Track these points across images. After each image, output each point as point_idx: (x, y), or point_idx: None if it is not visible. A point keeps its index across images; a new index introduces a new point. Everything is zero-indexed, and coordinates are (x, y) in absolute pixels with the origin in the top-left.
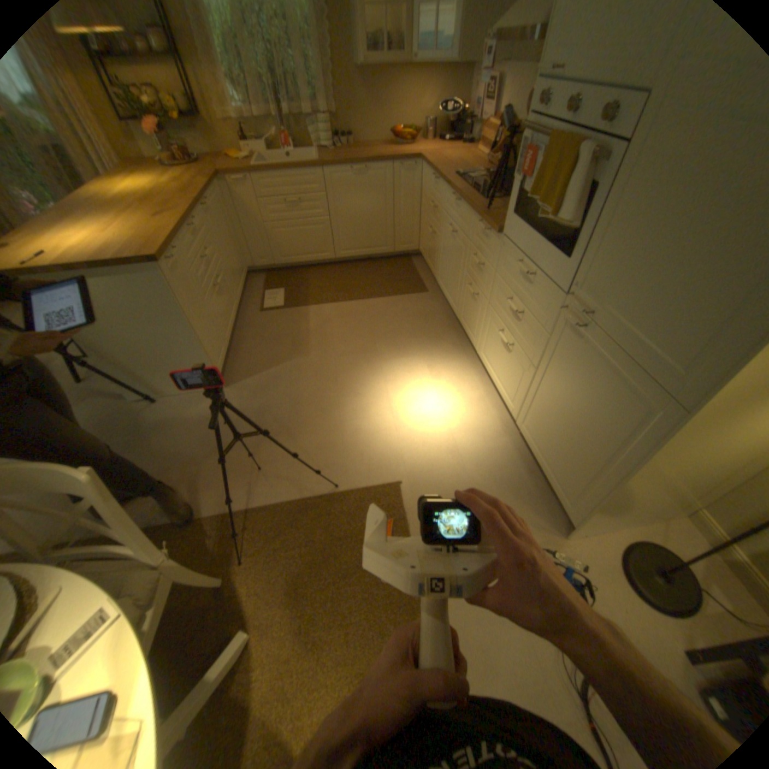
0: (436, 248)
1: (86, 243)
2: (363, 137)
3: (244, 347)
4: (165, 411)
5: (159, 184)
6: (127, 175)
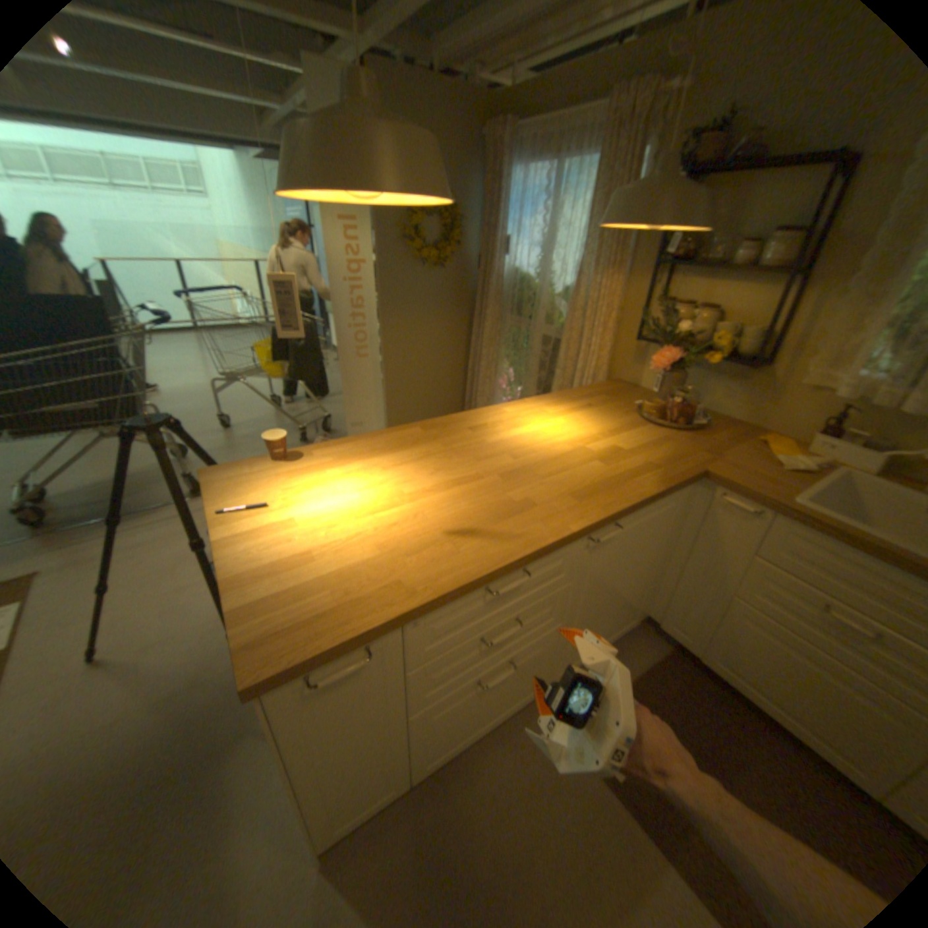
0: None
1: (309, 529)
2: None
3: (457, 803)
4: (247, 786)
5: (583, 451)
6: (577, 408)
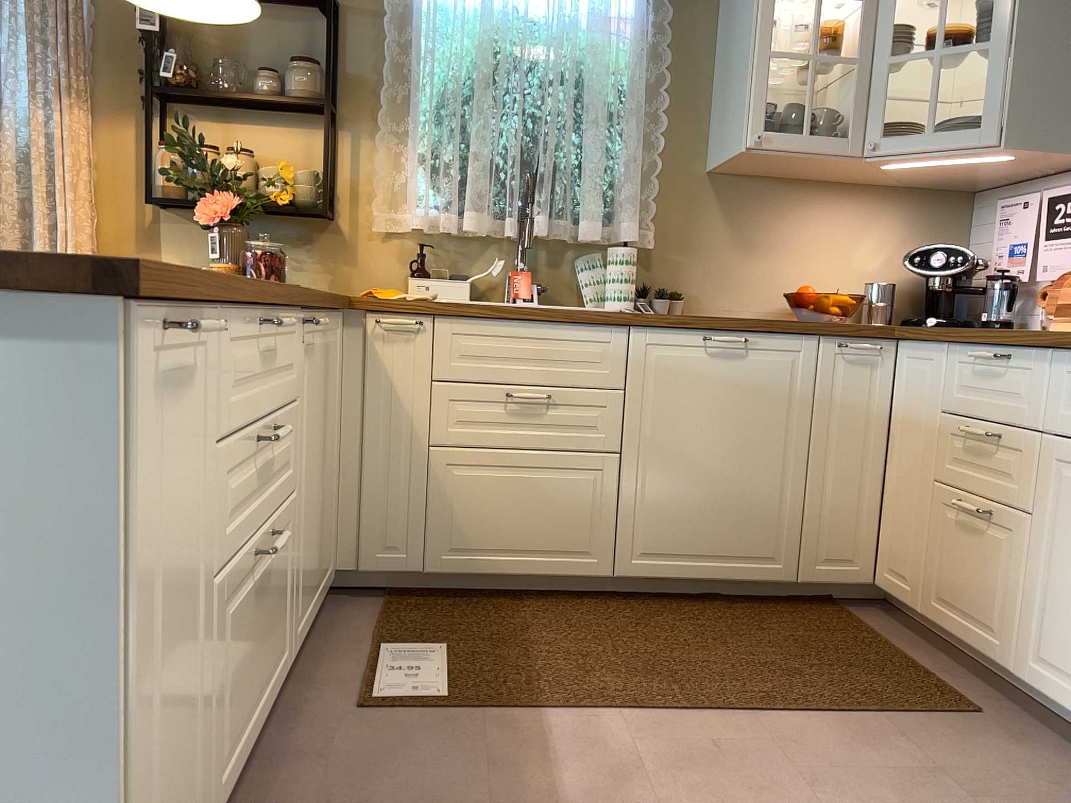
0: (1009, 558)
1: None
2: (710, 306)
3: None
4: None
5: None
6: None
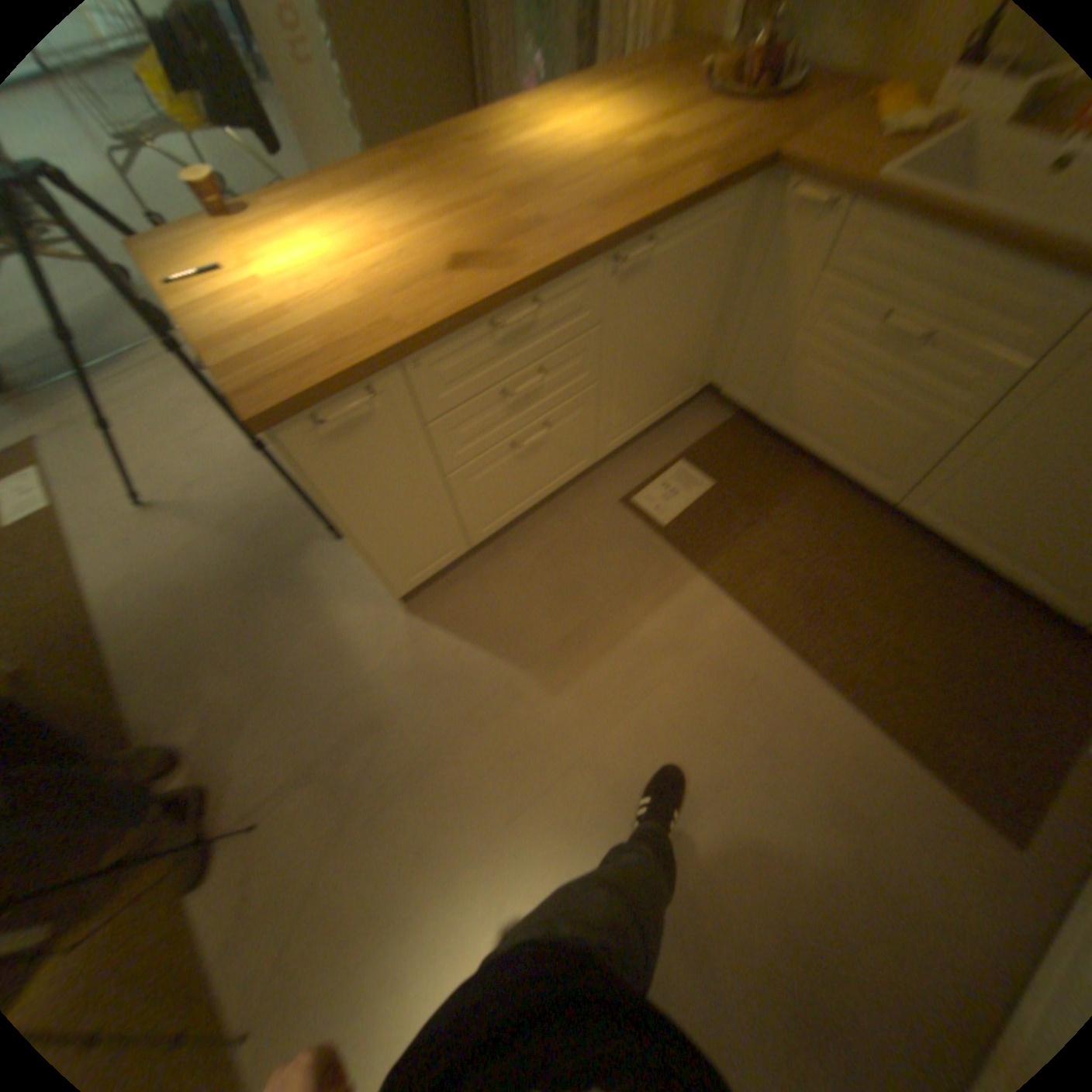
0: None
1: (273, 286)
2: None
3: (514, 559)
4: (325, 573)
5: (617, 150)
6: (619, 91)
